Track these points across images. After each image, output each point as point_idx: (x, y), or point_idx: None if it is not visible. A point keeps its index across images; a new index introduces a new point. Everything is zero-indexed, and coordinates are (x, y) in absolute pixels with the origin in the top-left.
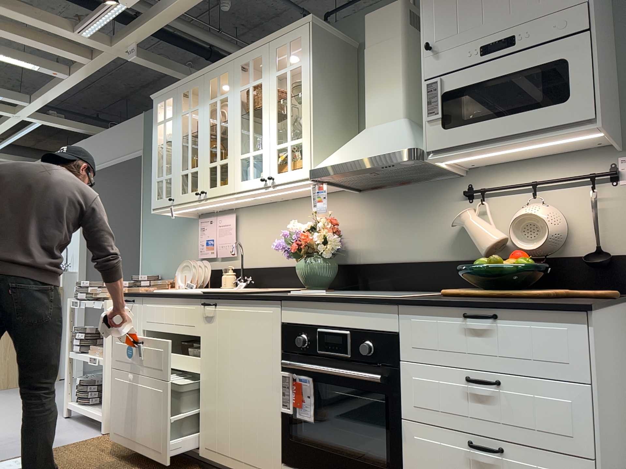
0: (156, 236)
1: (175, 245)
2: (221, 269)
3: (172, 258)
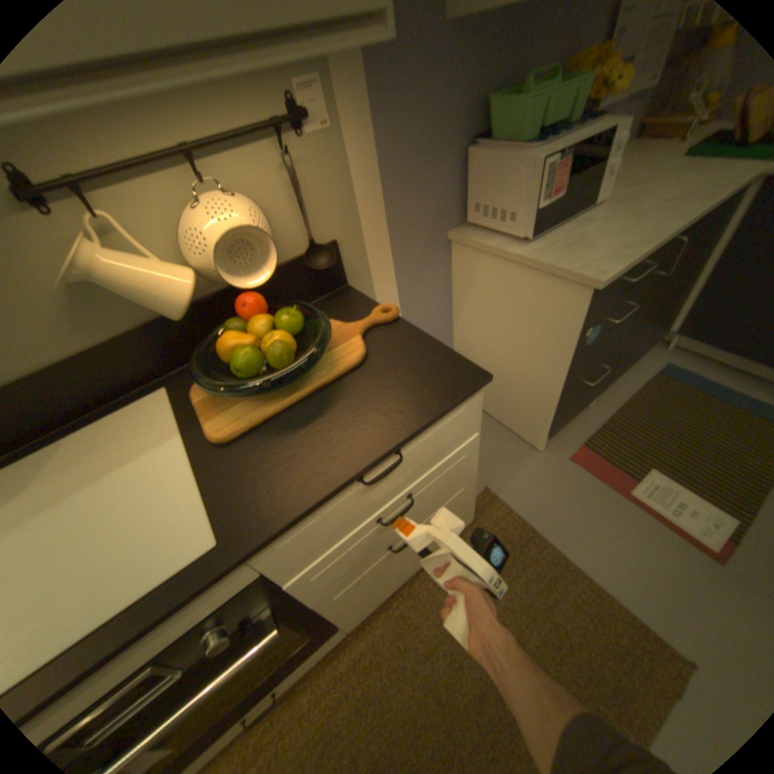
0: None
1: None
2: None
3: None
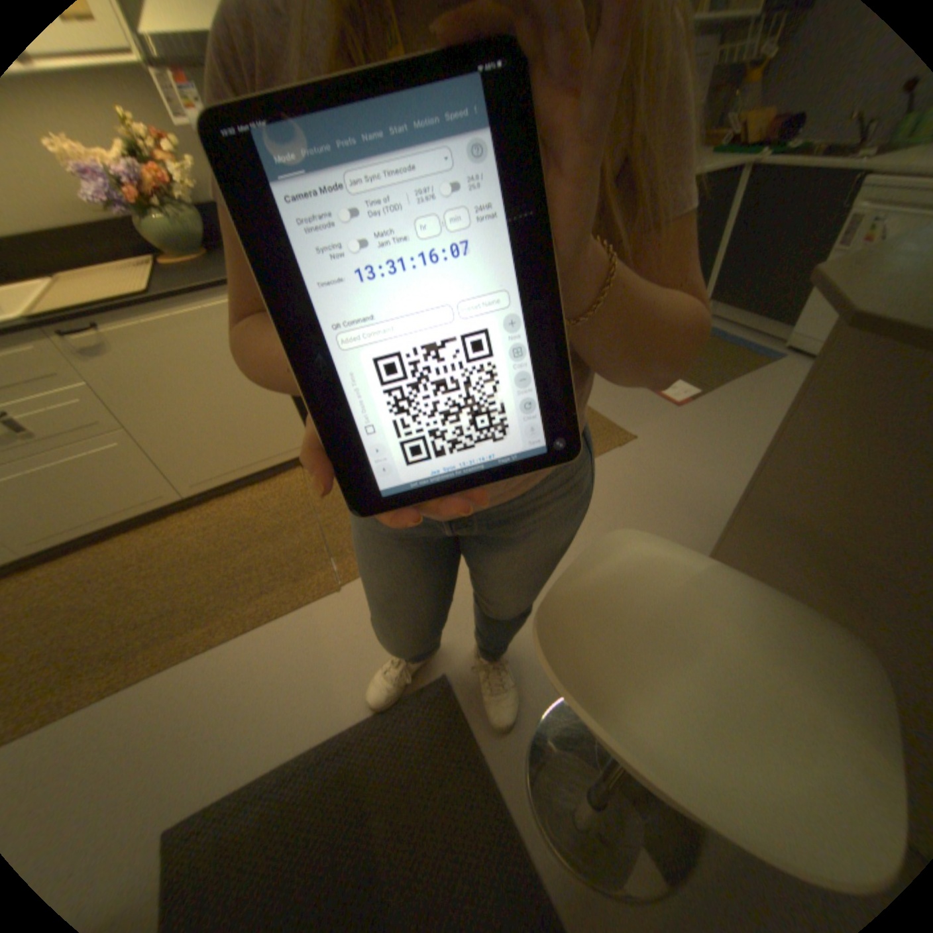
0: None
1: None
2: None
3: None
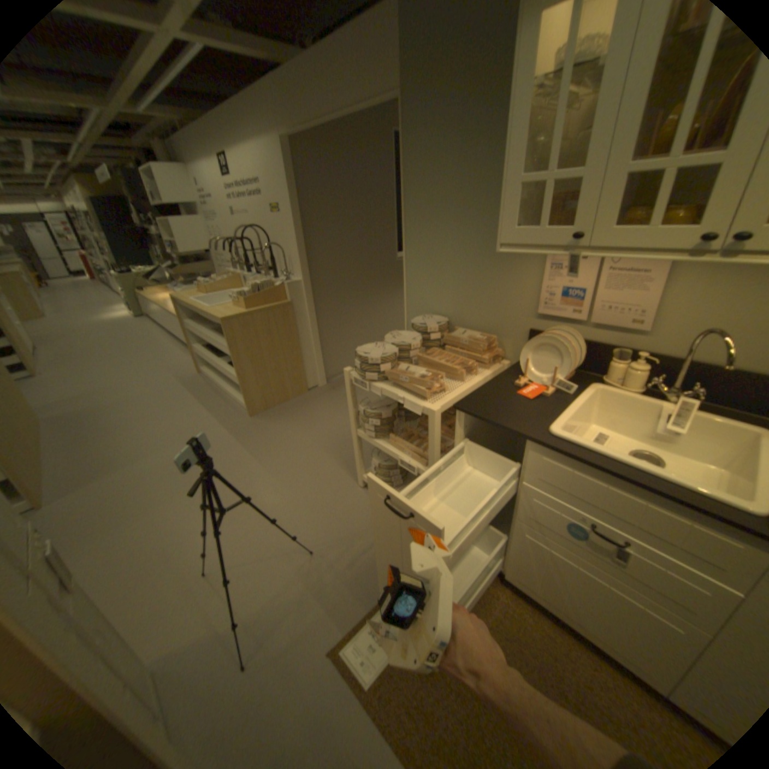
0: (434, 257)
1: (476, 279)
2: (607, 348)
3: (470, 297)
